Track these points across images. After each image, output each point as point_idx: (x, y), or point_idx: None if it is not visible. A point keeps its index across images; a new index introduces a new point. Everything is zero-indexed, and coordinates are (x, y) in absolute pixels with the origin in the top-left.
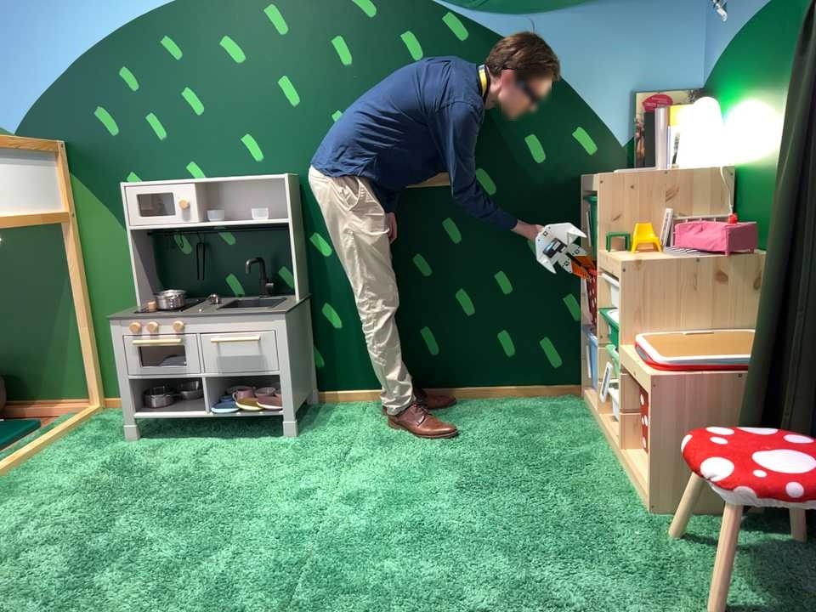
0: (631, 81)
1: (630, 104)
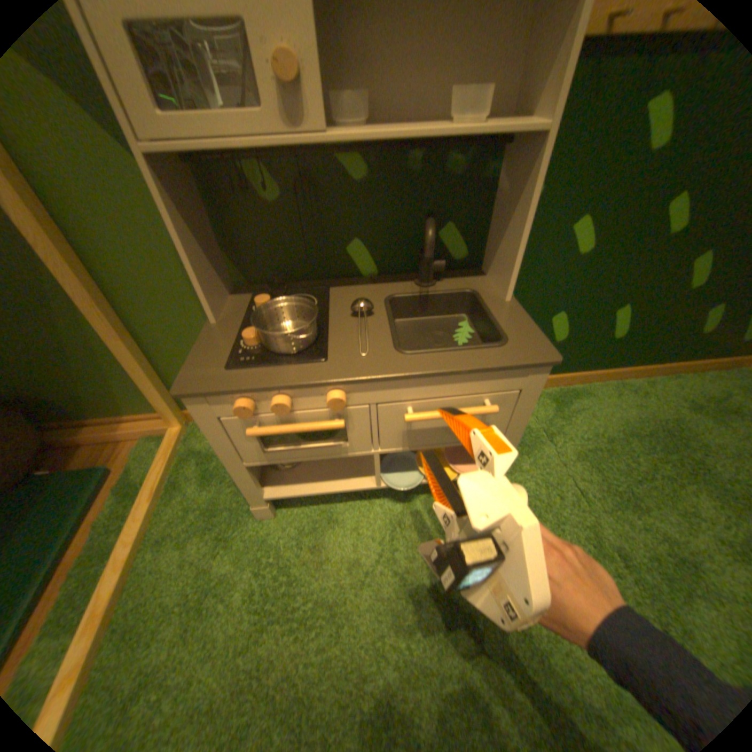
0: None
1: None
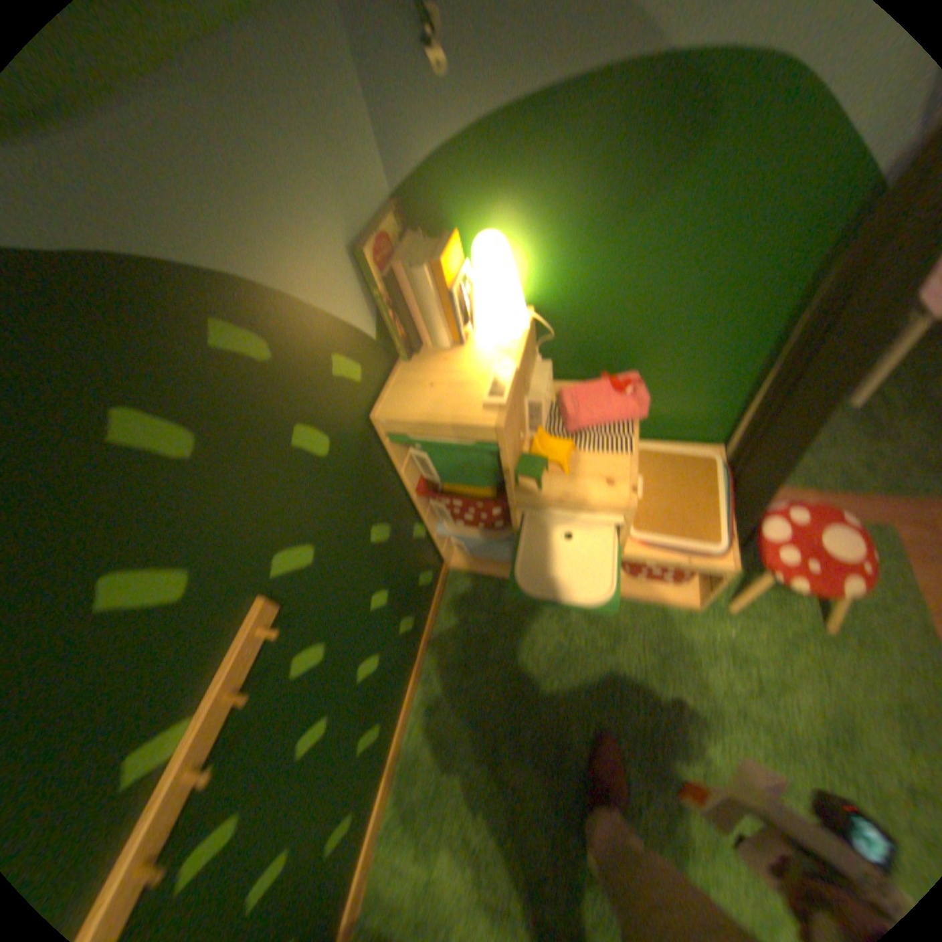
0: (342, 227)
1: (358, 269)
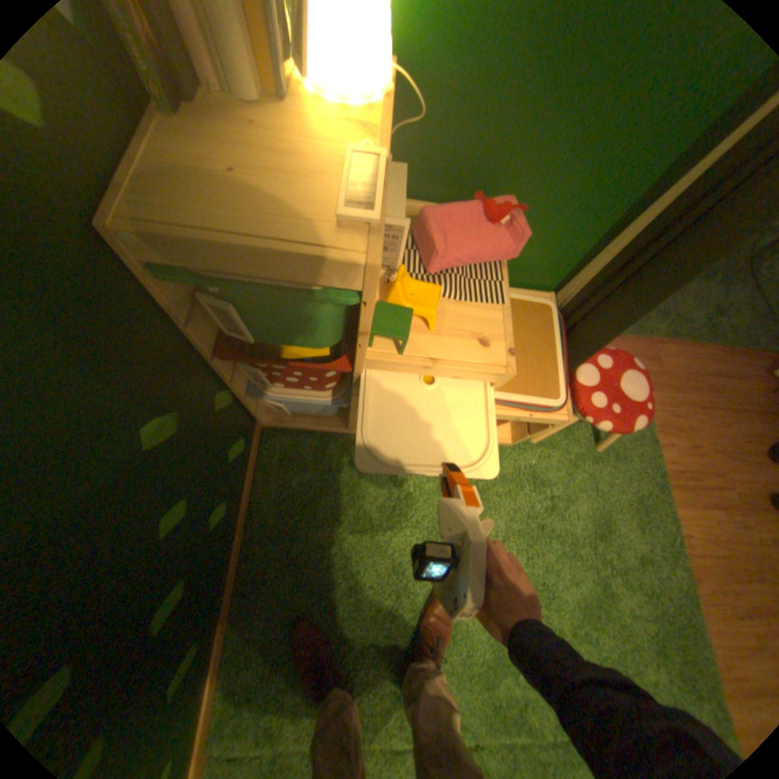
0: None
1: None
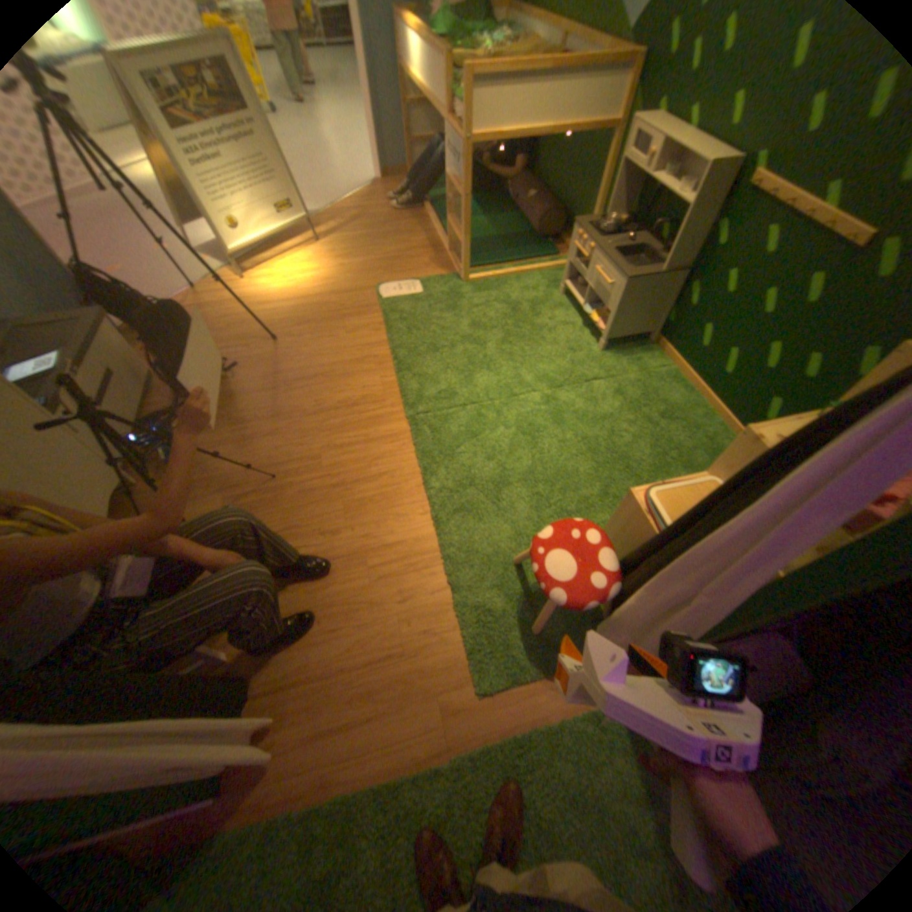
0: None
1: None
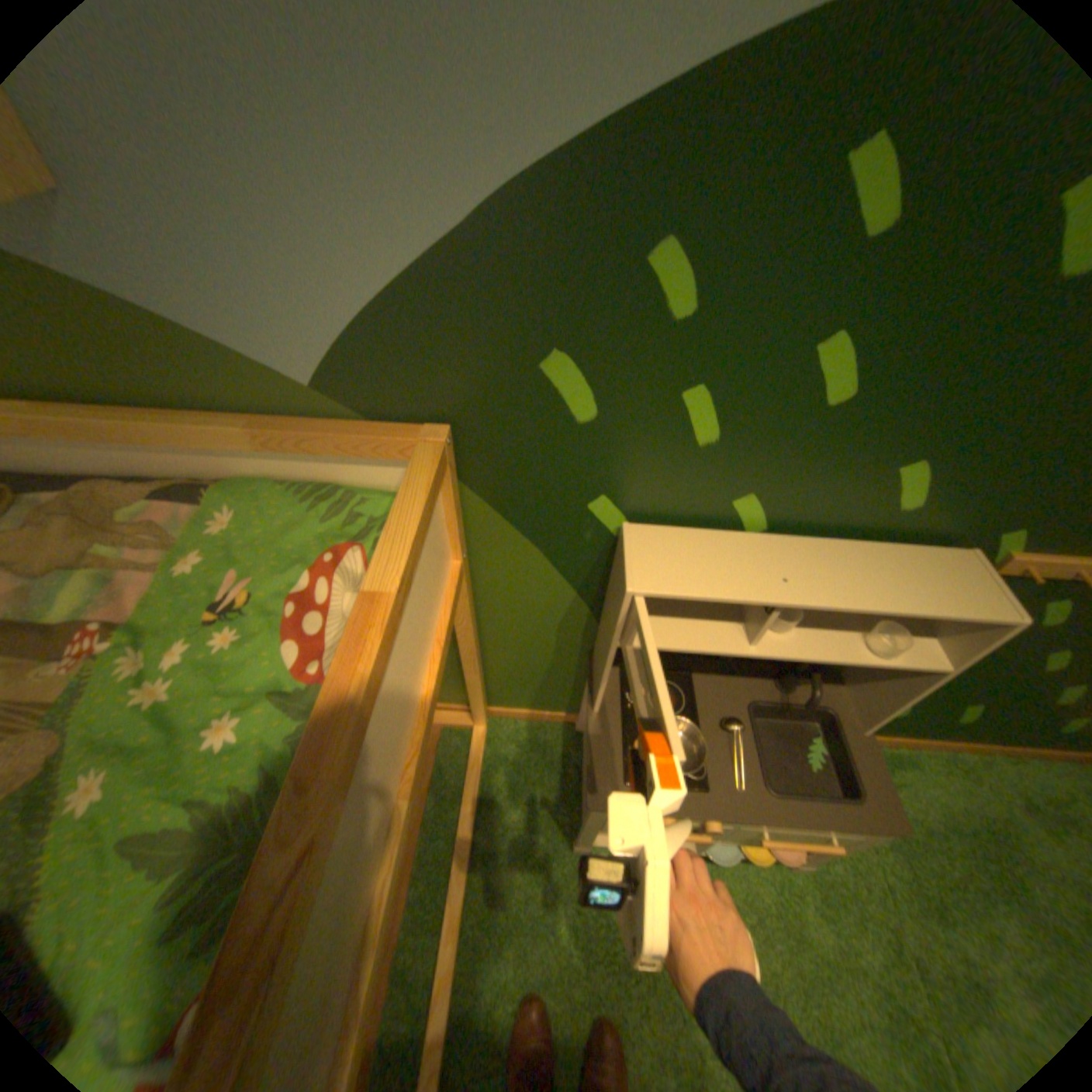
0: None
1: None
